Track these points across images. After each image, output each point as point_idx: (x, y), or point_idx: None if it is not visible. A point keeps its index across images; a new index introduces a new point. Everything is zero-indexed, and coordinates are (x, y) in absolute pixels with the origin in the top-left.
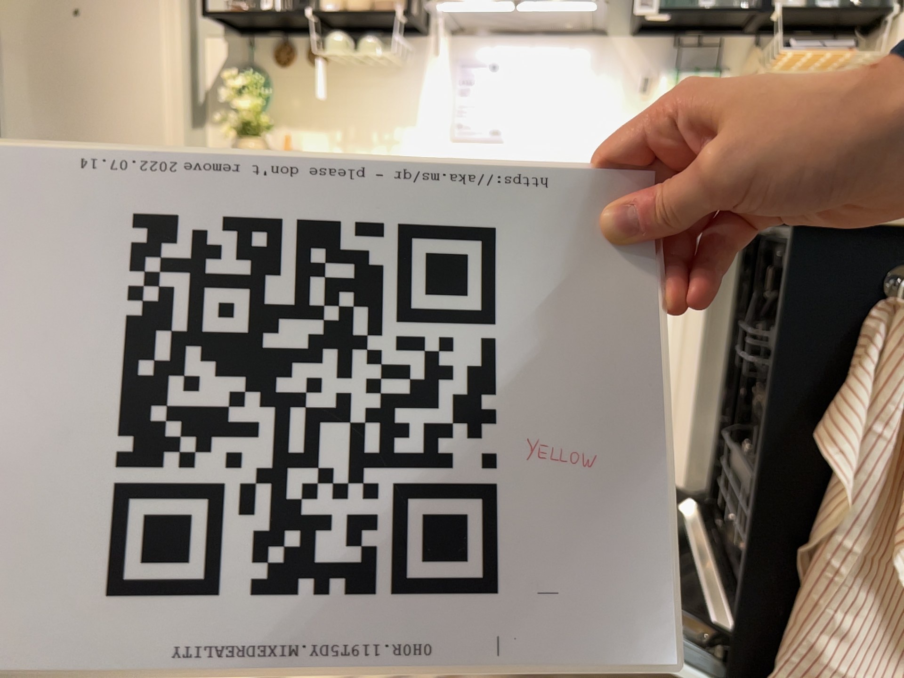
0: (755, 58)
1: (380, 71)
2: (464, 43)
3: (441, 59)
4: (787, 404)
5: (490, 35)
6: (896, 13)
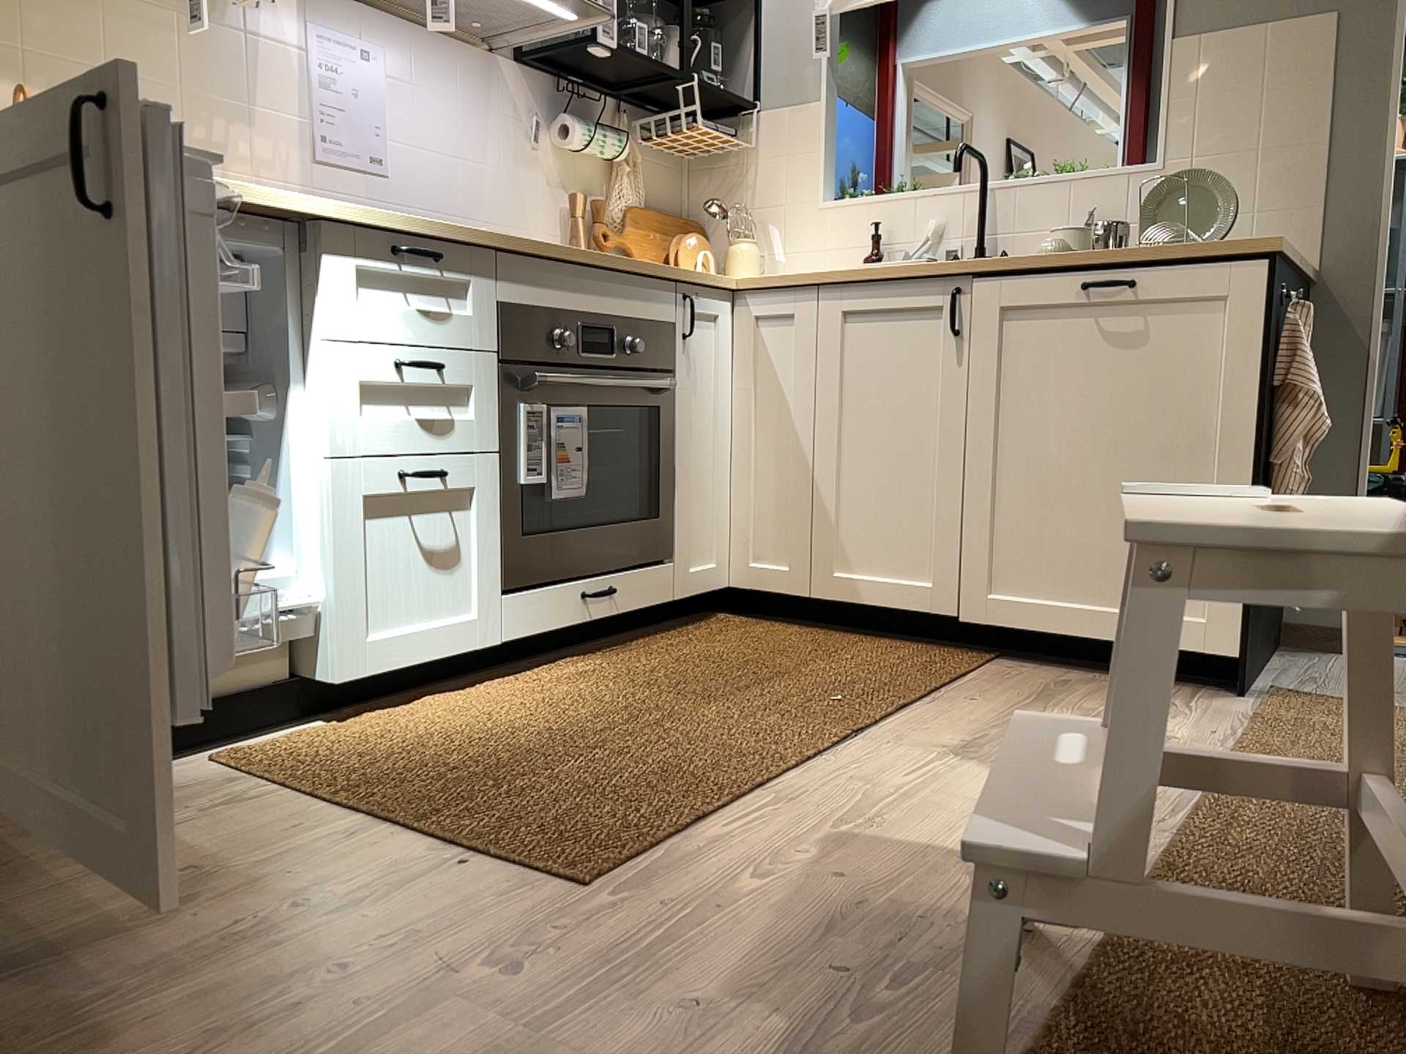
0: (629, 125)
1: (185, 9)
2: (324, 5)
3: (291, 21)
4: (1262, 359)
5: (342, 4)
6: (747, 111)
